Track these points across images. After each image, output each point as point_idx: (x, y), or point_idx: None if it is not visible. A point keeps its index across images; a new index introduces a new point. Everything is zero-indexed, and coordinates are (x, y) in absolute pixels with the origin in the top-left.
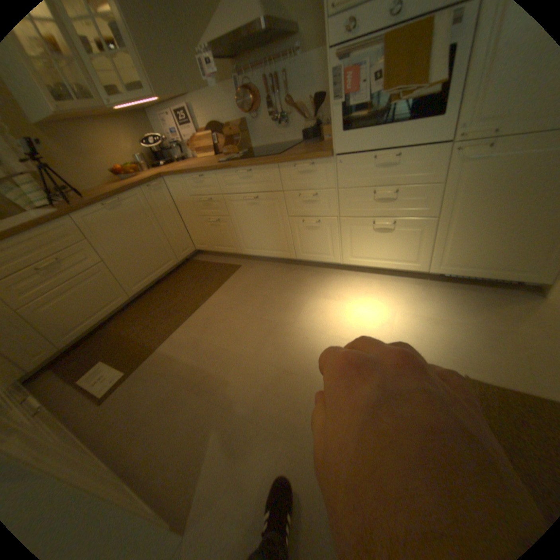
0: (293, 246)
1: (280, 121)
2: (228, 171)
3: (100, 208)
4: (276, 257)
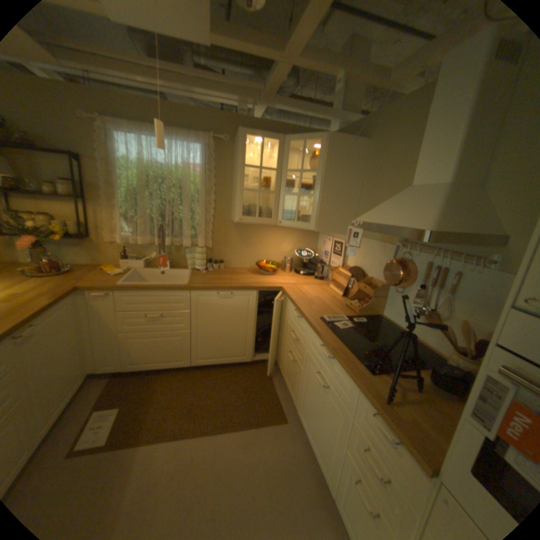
0: (337, 487)
1: (429, 318)
2: (318, 338)
3: (214, 295)
4: (318, 464)
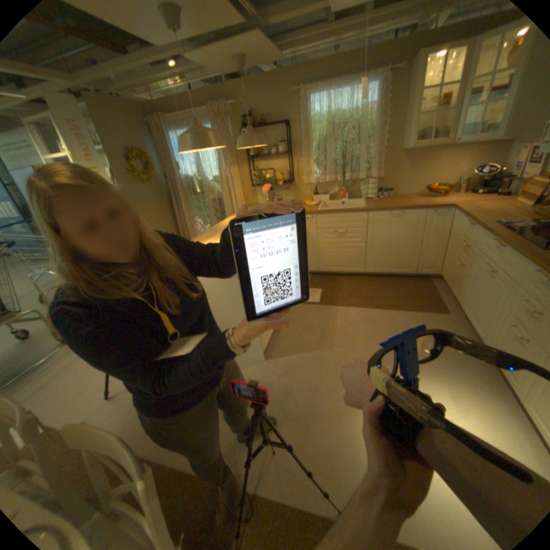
0: (494, 341)
1: None
2: (490, 235)
3: (387, 215)
4: (478, 335)
